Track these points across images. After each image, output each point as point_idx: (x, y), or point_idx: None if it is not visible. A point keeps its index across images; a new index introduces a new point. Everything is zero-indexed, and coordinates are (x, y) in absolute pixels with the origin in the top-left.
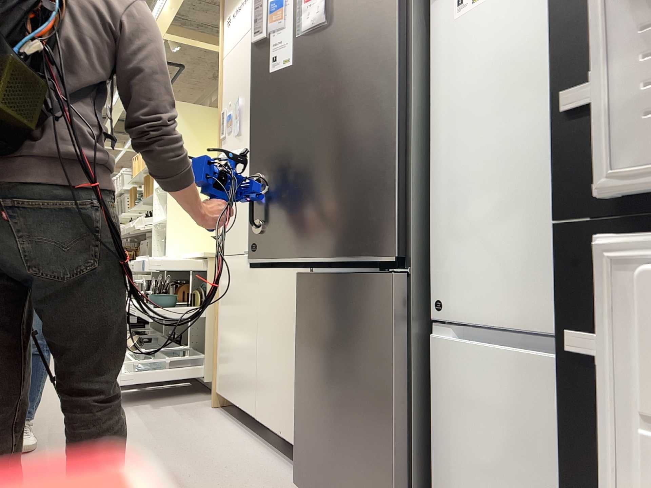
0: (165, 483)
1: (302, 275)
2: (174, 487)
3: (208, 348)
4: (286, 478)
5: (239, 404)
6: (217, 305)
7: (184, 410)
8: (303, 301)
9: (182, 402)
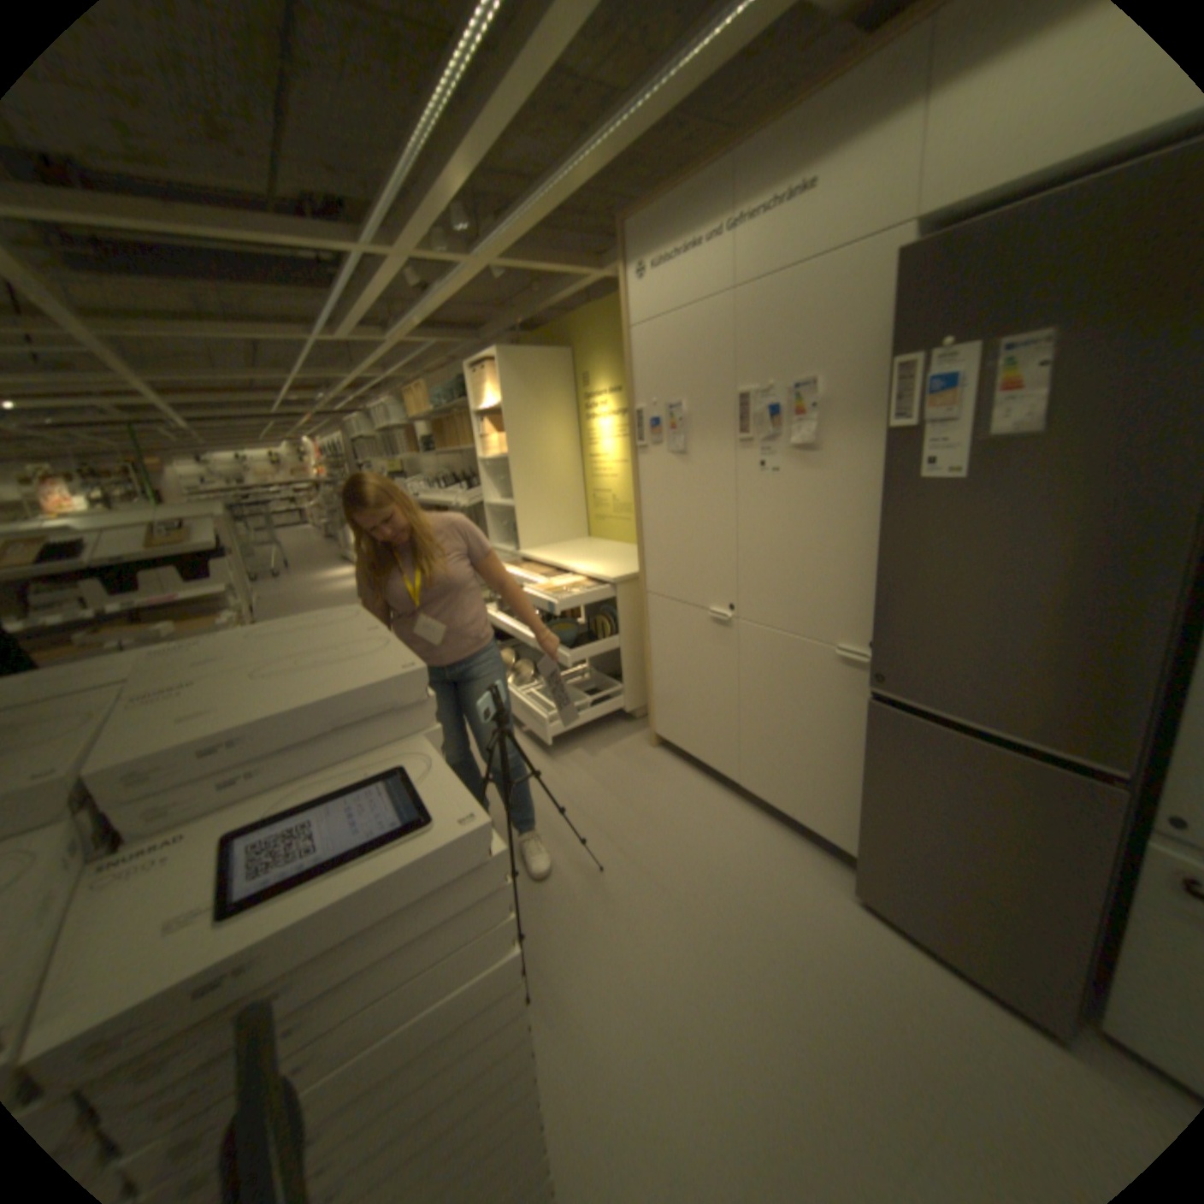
0: (706, 896)
1: (879, 703)
2: (719, 901)
3: (627, 679)
4: (823, 872)
5: (705, 760)
6: (648, 646)
7: (627, 756)
8: (886, 736)
9: (613, 741)
